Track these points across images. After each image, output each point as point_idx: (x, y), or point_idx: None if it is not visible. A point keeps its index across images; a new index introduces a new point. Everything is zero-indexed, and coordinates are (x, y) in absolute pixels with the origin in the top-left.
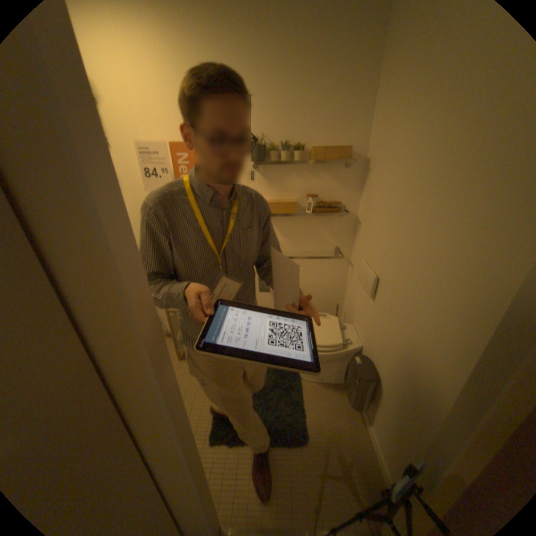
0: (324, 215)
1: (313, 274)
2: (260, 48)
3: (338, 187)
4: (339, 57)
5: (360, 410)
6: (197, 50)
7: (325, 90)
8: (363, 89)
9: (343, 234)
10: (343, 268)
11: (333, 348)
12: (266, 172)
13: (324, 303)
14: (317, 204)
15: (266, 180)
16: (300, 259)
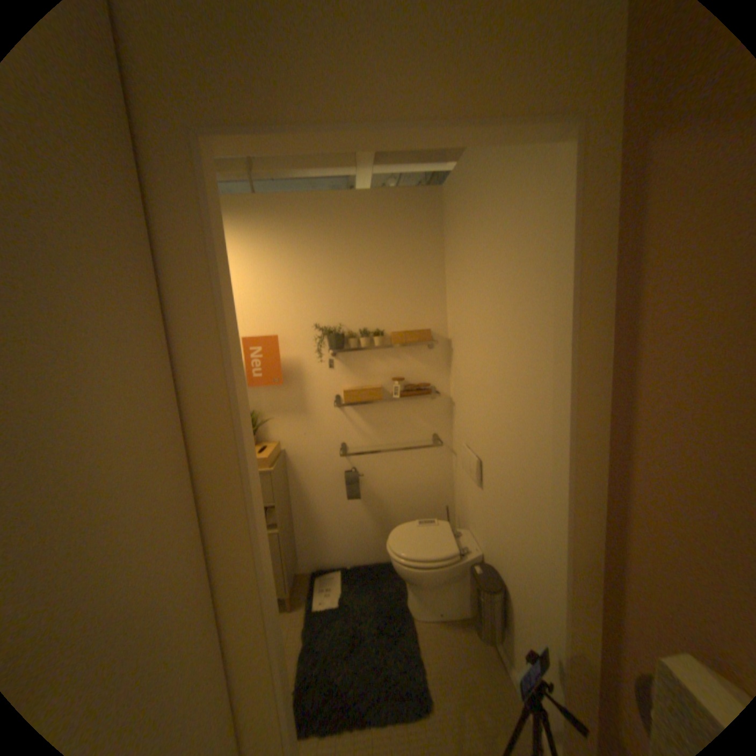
0: (414, 399)
1: (412, 470)
2: (333, 254)
3: (424, 369)
4: (406, 258)
5: (494, 646)
6: (274, 258)
7: (397, 284)
8: (432, 282)
9: (439, 418)
10: (446, 460)
11: (447, 561)
12: (346, 359)
13: (431, 508)
14: (405, 387)
15: (347, 367)
16: (393, 452)
